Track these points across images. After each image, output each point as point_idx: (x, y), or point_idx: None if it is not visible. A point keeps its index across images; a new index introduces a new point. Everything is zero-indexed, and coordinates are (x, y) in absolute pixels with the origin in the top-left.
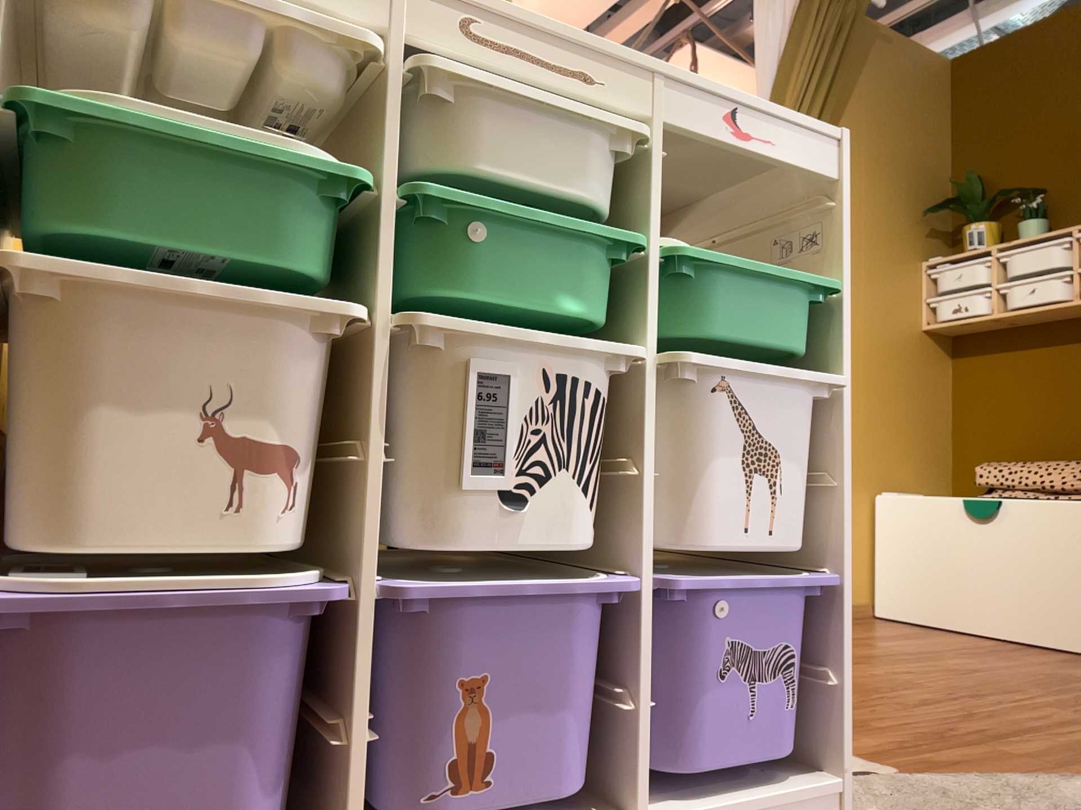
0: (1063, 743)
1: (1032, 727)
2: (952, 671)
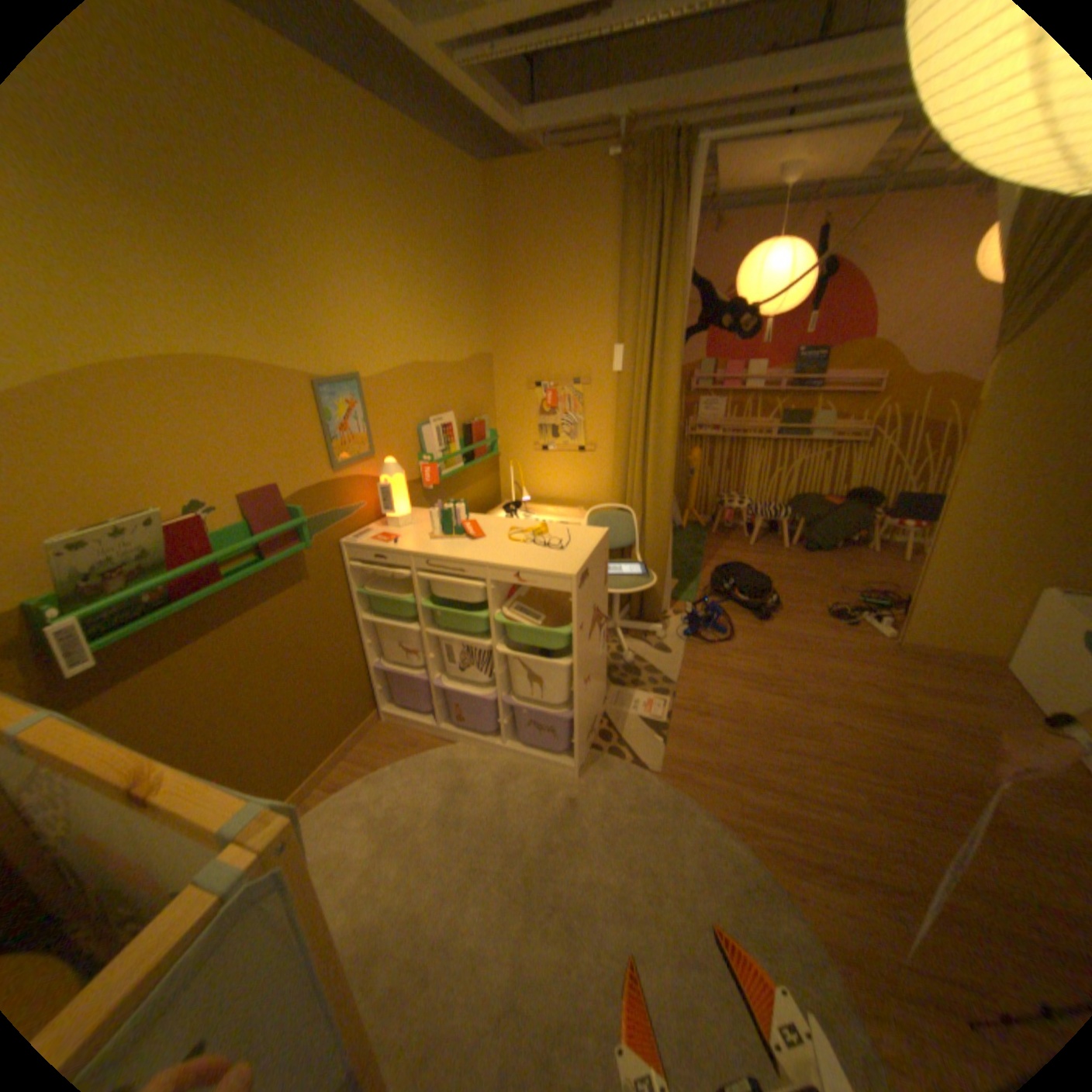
0: (783, 816)
1: (799, 801)
2: (884, 748)
